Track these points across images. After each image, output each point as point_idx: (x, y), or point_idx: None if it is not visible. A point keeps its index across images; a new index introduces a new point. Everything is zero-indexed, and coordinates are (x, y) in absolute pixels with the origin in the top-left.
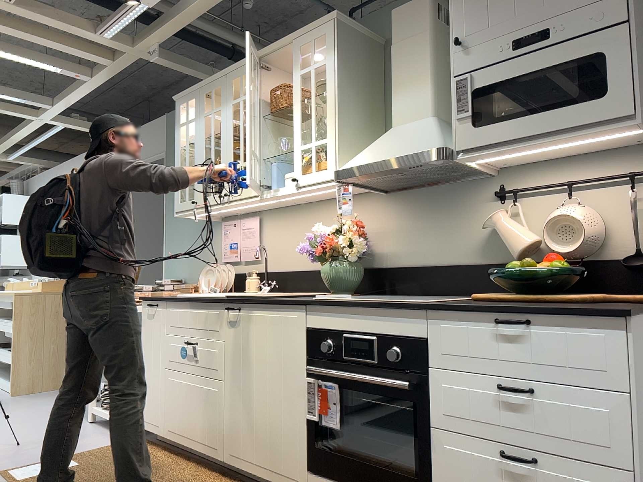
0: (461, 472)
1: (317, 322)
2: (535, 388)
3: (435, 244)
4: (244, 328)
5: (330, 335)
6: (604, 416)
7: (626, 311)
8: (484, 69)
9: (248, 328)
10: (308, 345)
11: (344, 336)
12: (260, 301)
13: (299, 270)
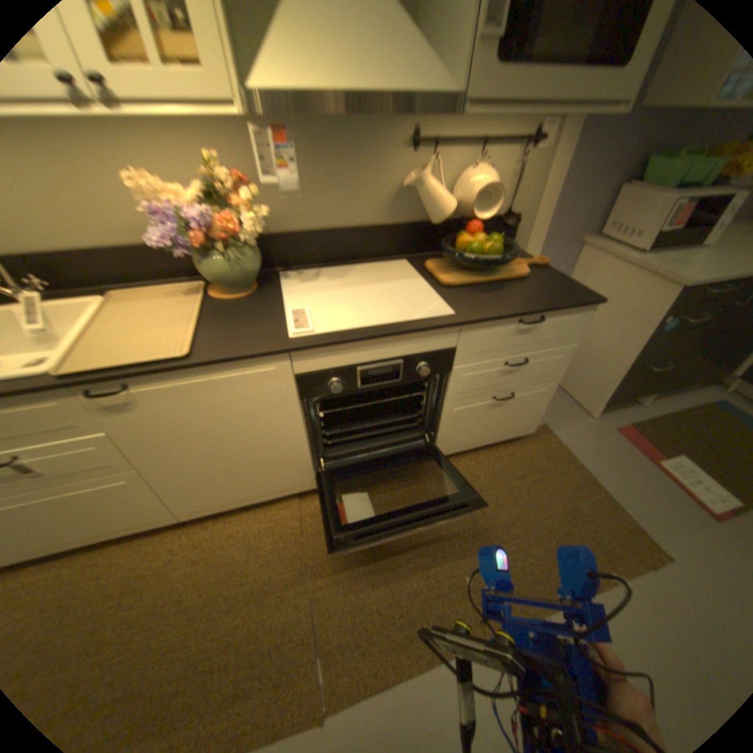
0: (462, 417)
1: (314, 364)
2: (528, 357)
3: (334, 200)
4: (154, 405)
5: (336, 372)
6: (559, 359)
7: (605, 301)
8: None
9: (167, 403)
10: (297, 389)
11: (355, 368)
12: (188, 365)
13: (81, 245)
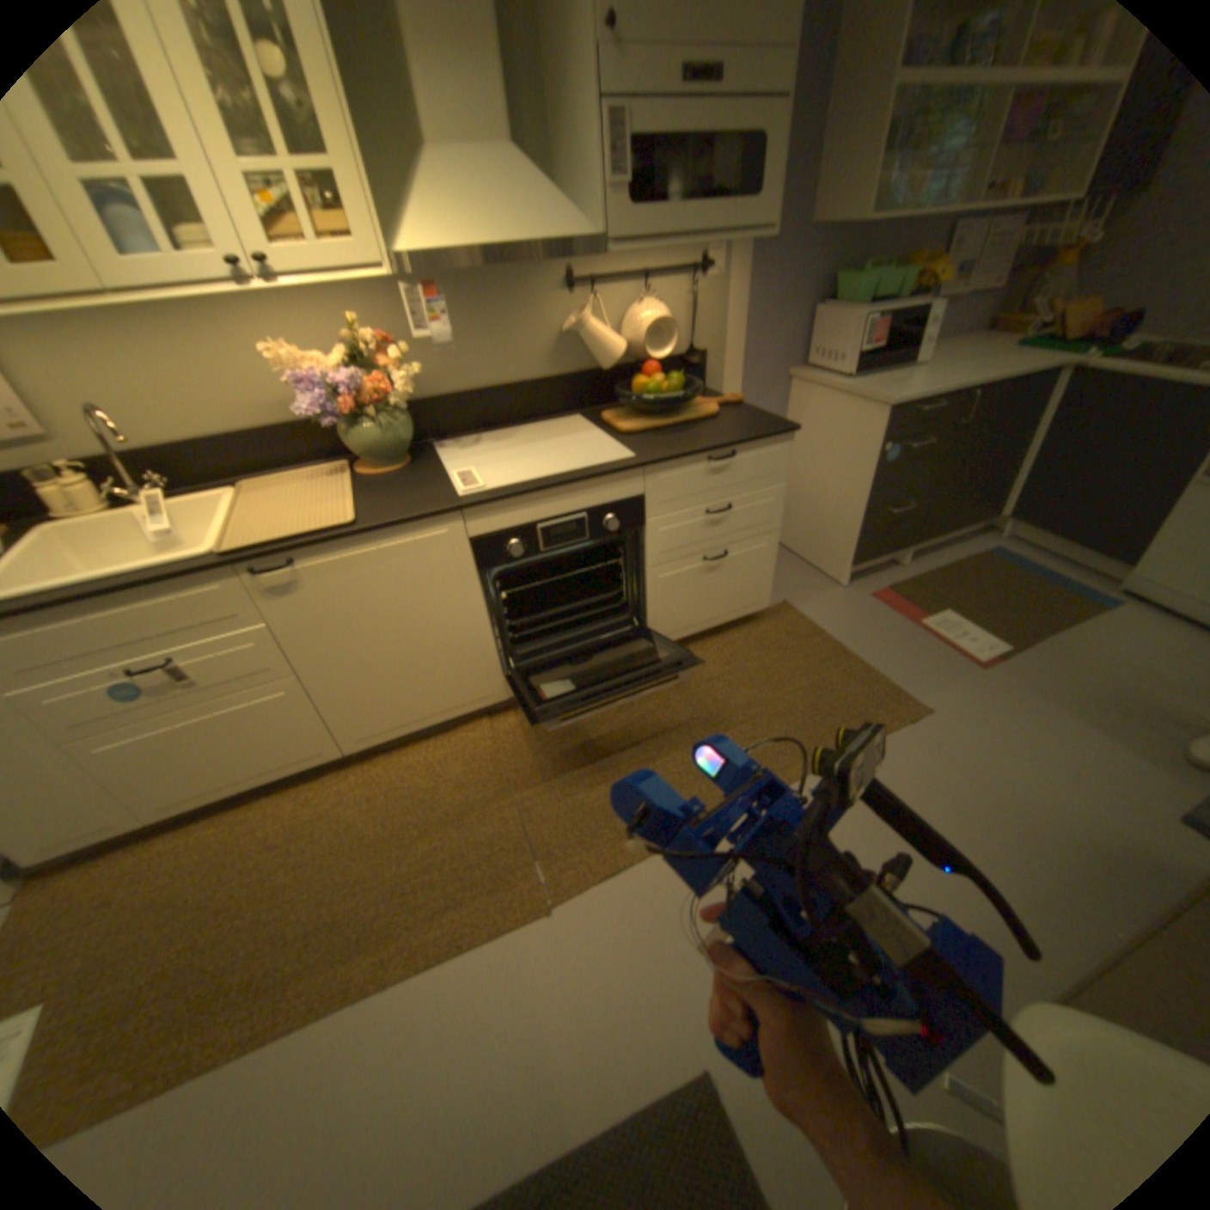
0: (672, 590)
1: (490, 527)
2: (731, 504)
3: (489, 359)
4: (324, 586)
5: (515, 535)
6: (769, 506)
7: (797, 430)
8: (638, 99)
9: (337, 582)
10: (474, 560)
11: (536, 529)
12: (360, 533)
13: (209, 436)
